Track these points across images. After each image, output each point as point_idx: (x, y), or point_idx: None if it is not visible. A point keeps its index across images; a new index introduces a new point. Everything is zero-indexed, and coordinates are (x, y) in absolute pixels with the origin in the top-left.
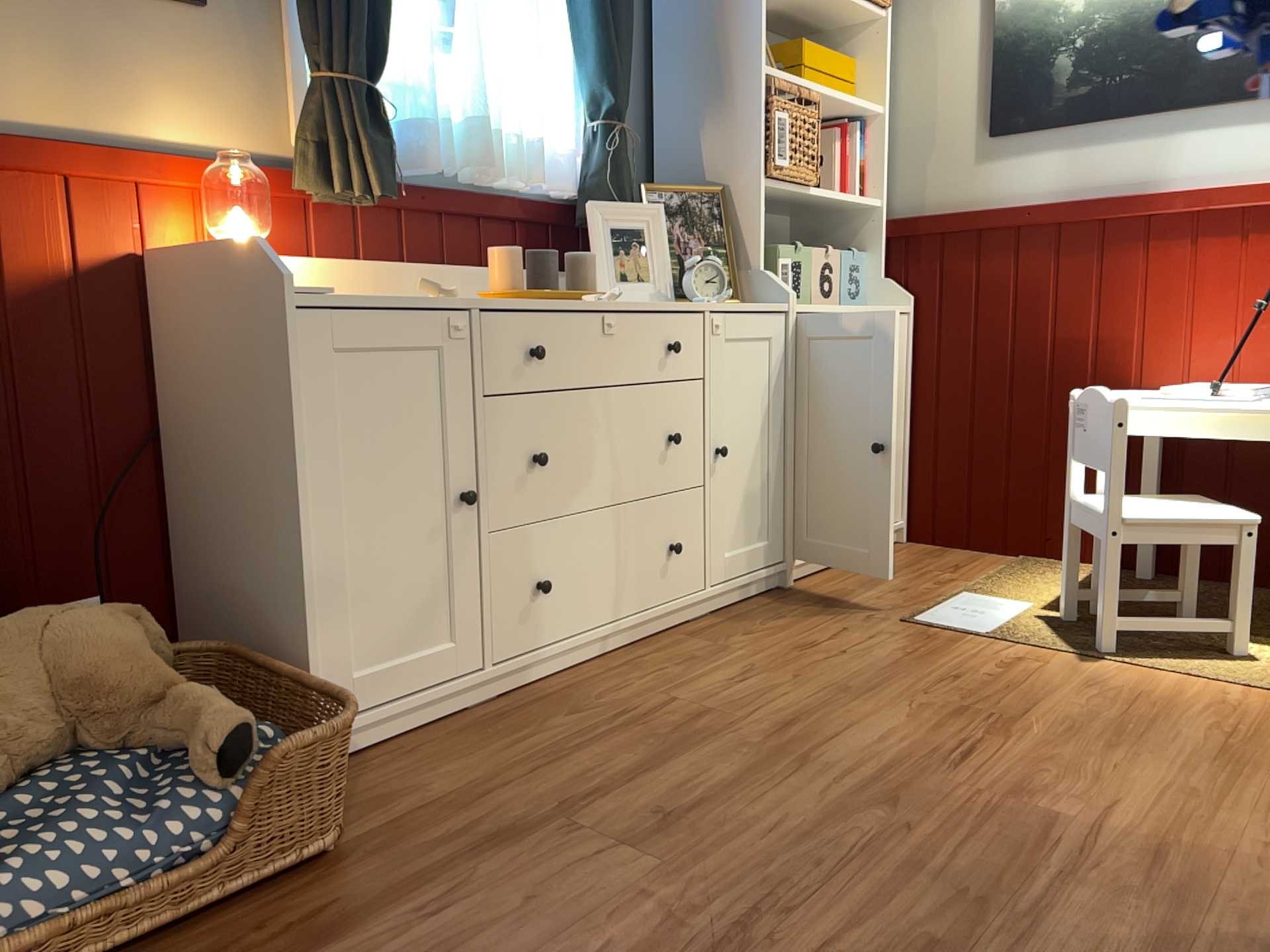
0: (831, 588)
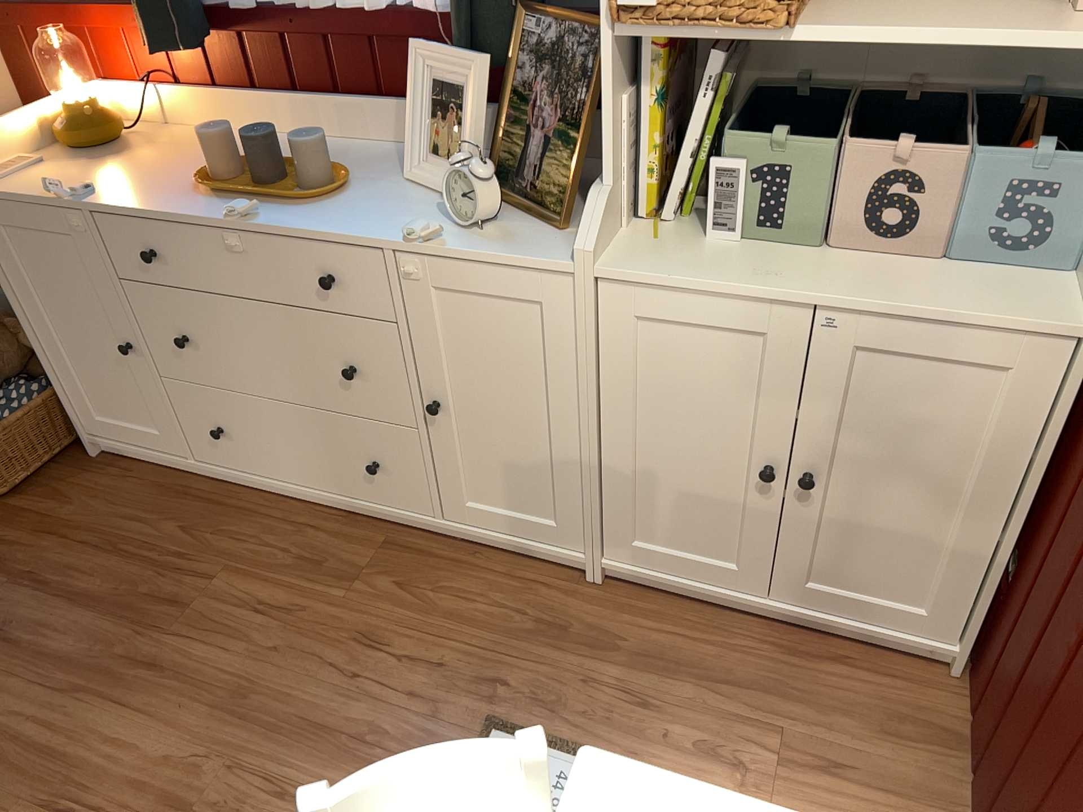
0: (612, 619)
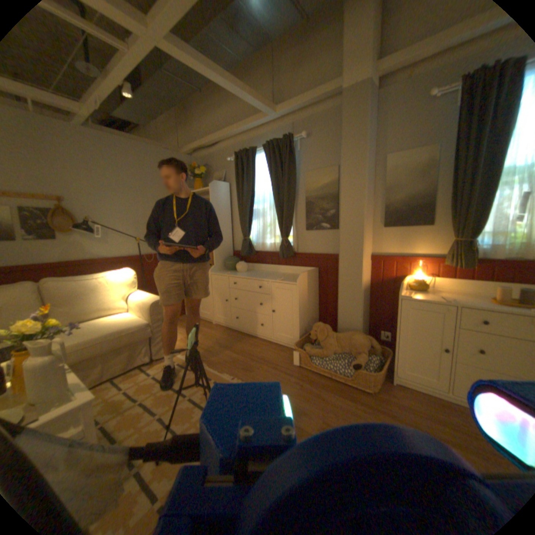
0: None
